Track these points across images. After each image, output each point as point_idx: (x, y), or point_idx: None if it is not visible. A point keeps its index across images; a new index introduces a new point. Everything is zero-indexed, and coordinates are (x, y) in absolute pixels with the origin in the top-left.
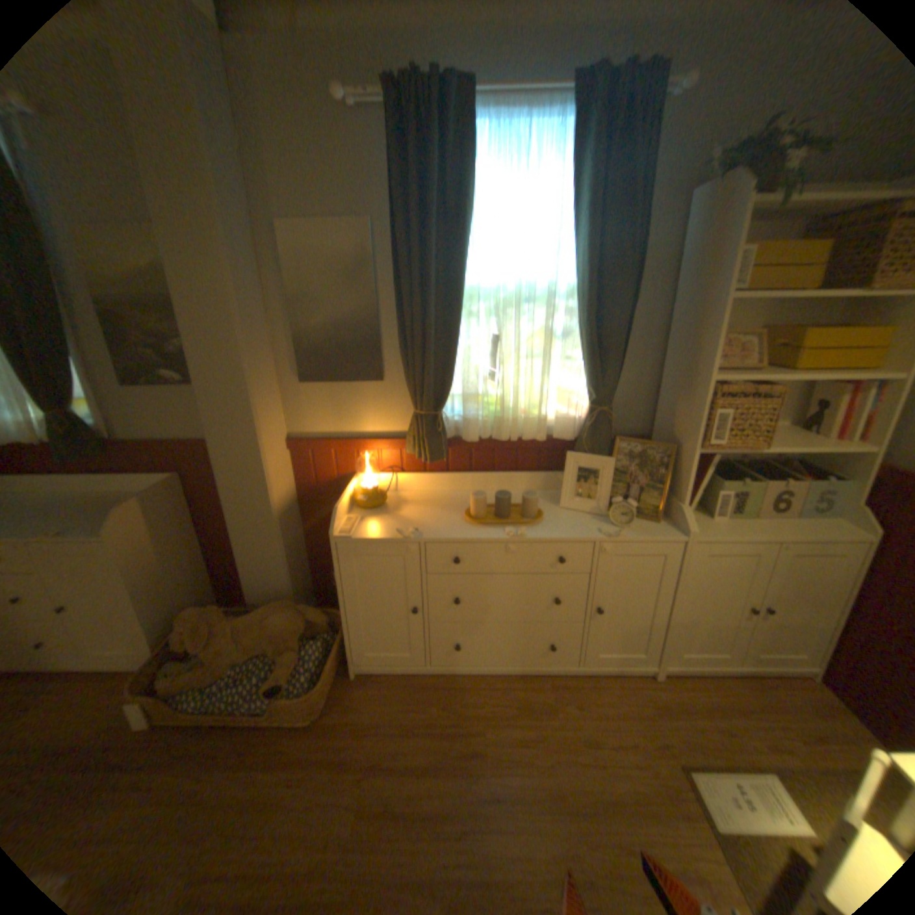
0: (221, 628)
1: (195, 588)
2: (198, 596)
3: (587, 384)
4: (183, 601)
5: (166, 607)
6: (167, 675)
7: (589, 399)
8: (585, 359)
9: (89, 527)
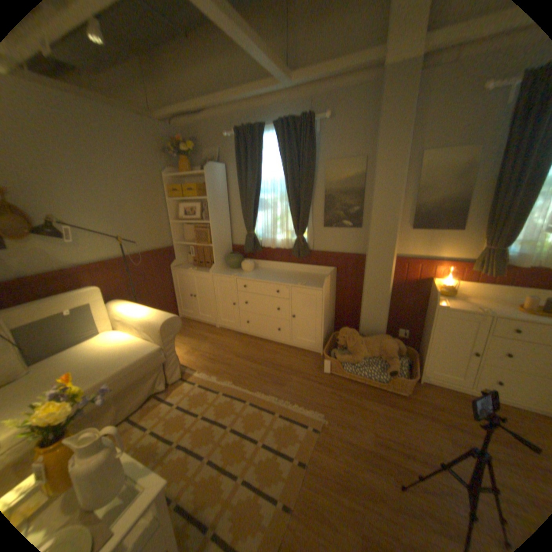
0: (360, 339)
1: (332, 321)
2: (331, 325)
3: None
4: (329, 325)
5: (327, 325)
6: (335, 353)
7: None
8: None
9: (312, 283)
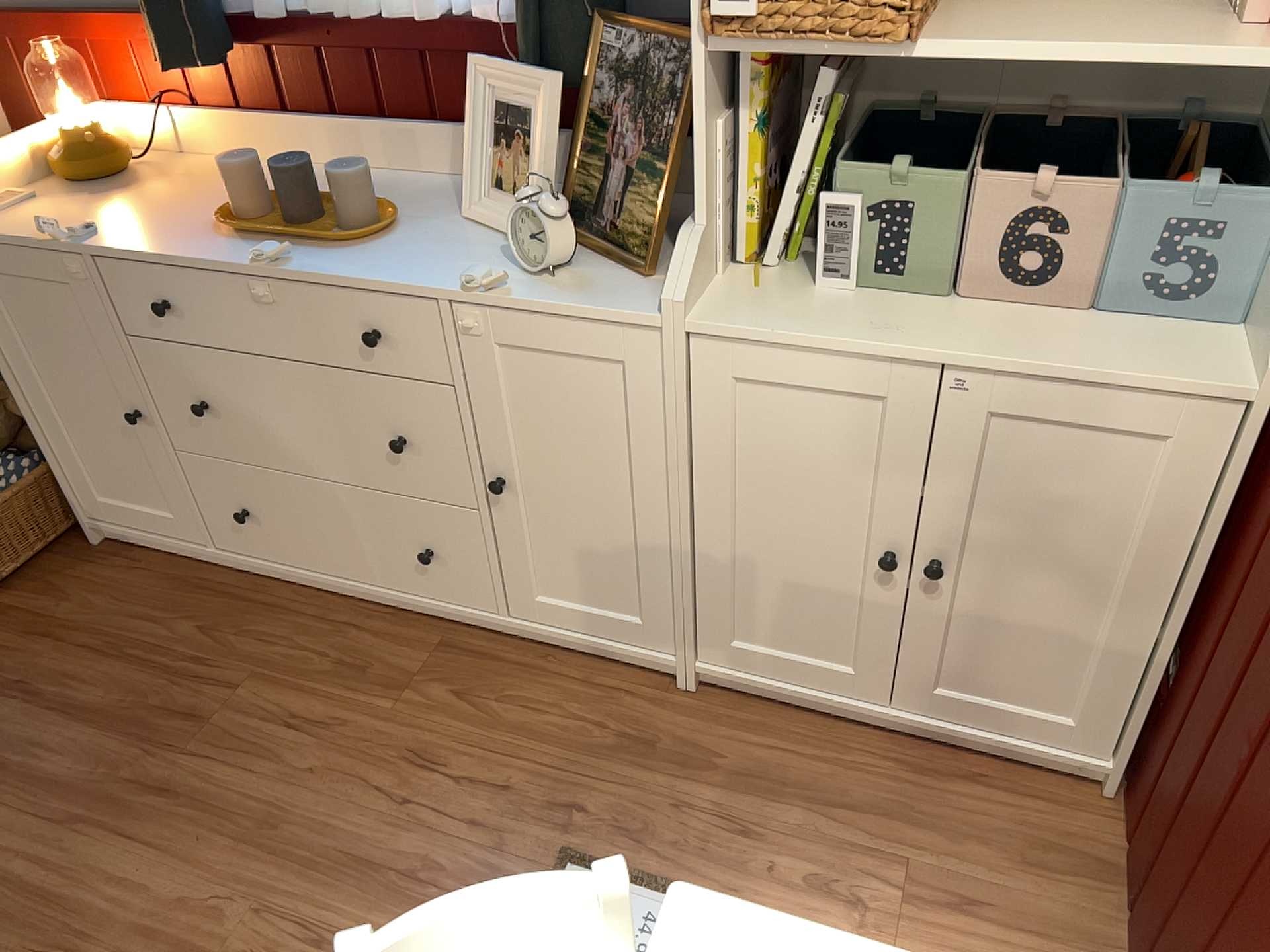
0: None
1: None
2: None
3: None
4: None
5: None
6: None
7: None
8: None
9: None
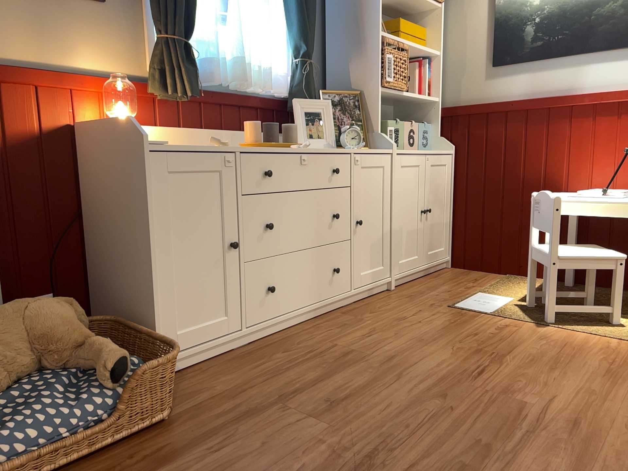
0: None
1: None
2: None
3: (296, 40)
4: None
5: None
6: None
7: (294, 56)
8: (292, 17)
9: None
